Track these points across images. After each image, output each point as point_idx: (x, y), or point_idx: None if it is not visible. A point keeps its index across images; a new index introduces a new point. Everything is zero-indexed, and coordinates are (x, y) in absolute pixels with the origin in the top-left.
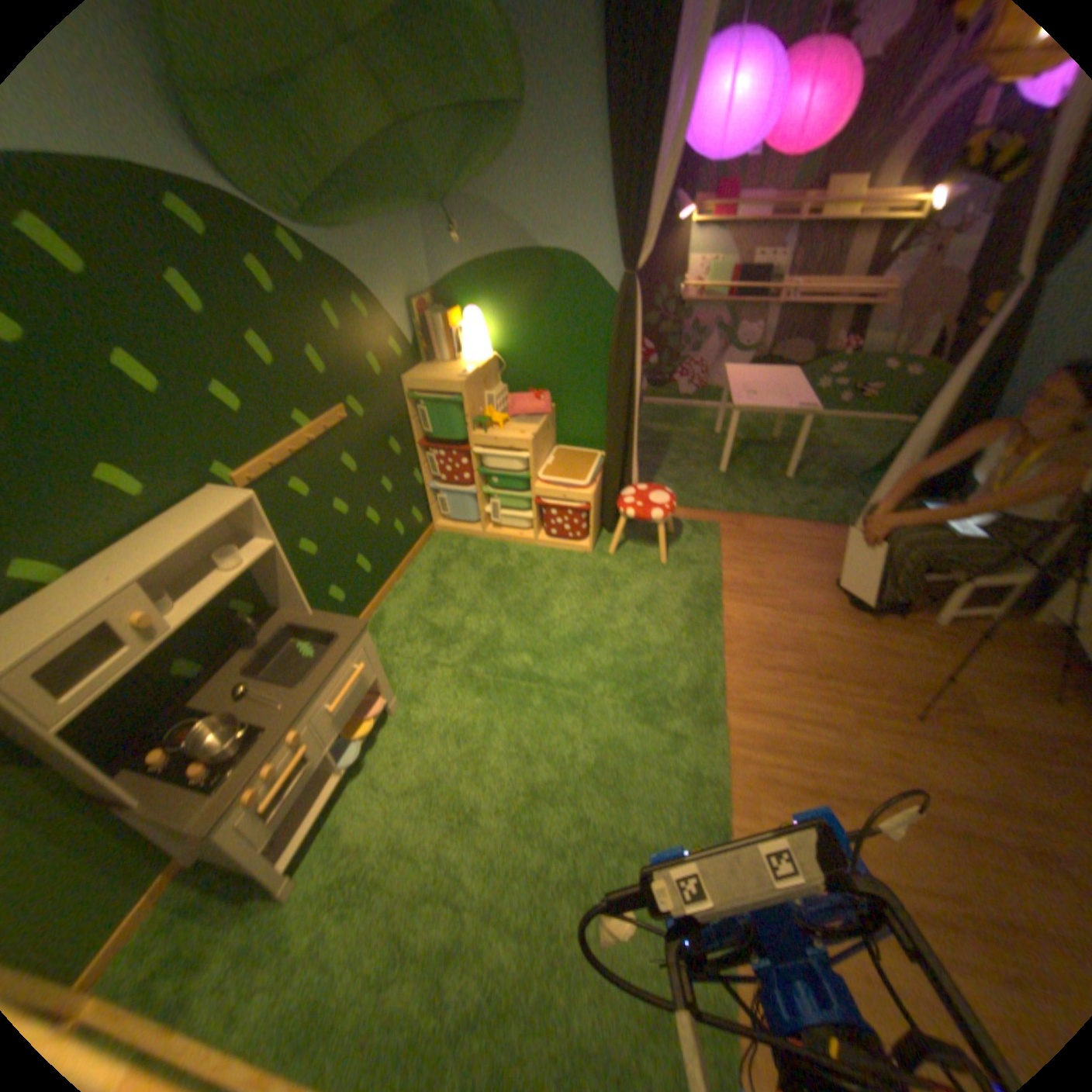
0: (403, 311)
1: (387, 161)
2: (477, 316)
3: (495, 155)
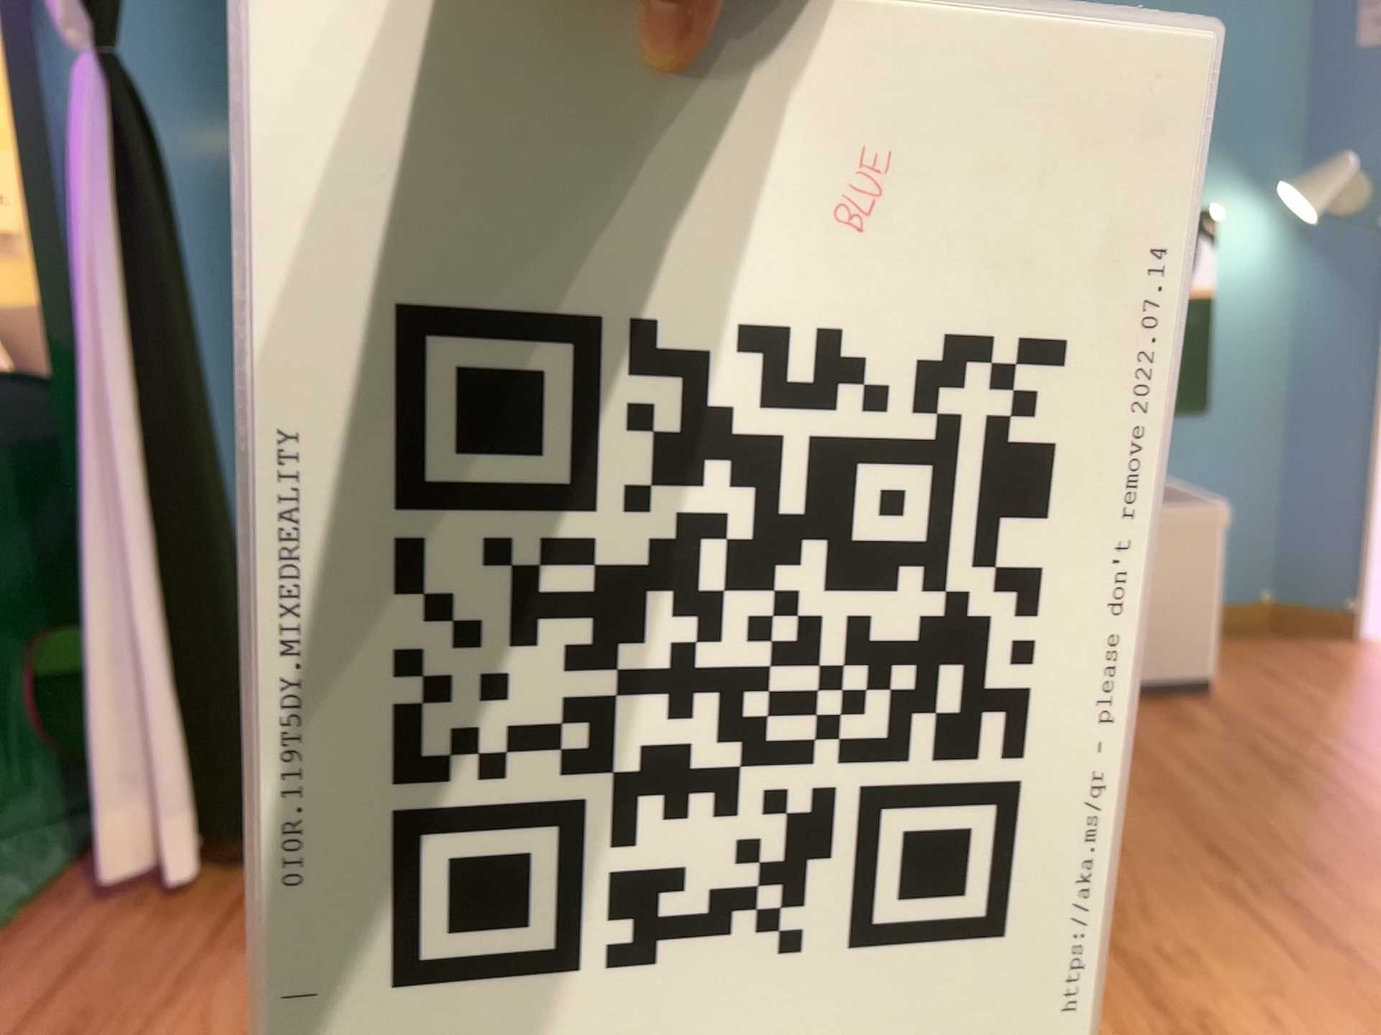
0: None
1: None
2: None
3: None
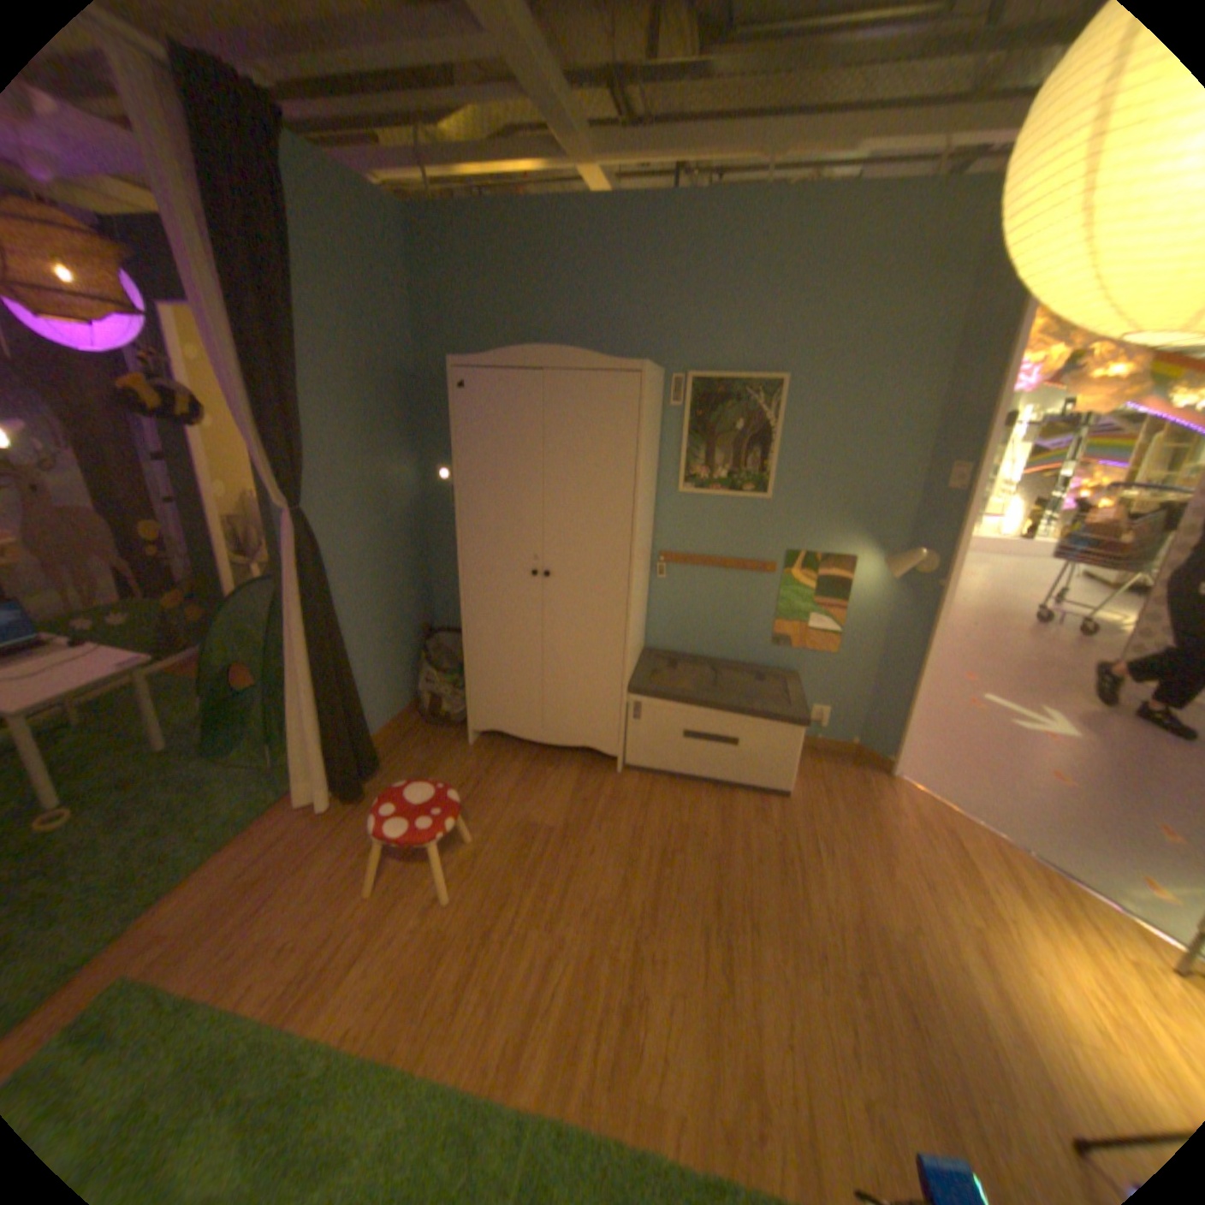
0: None
1: None
2: None
3: None
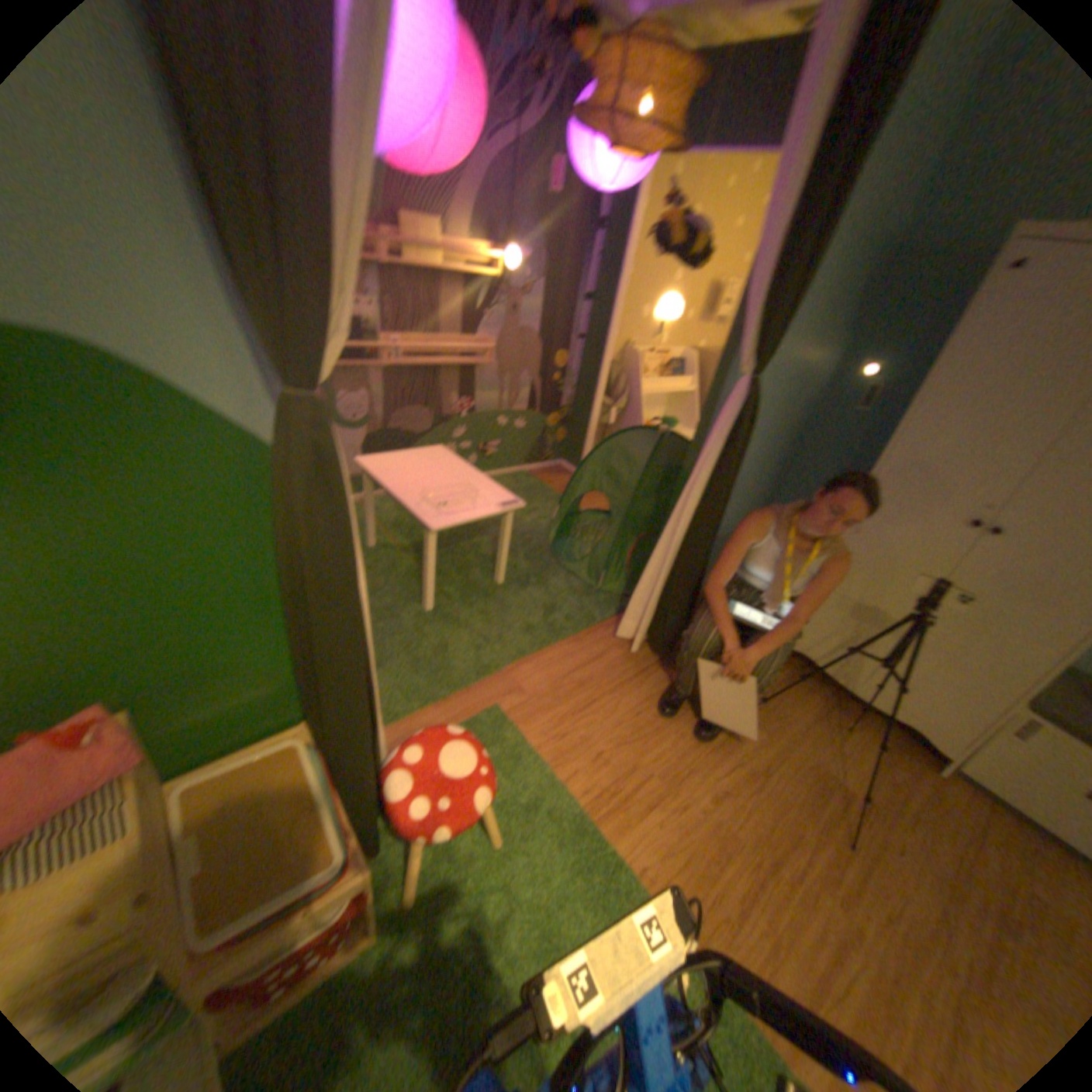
0: None
1: None
2: None
3: None
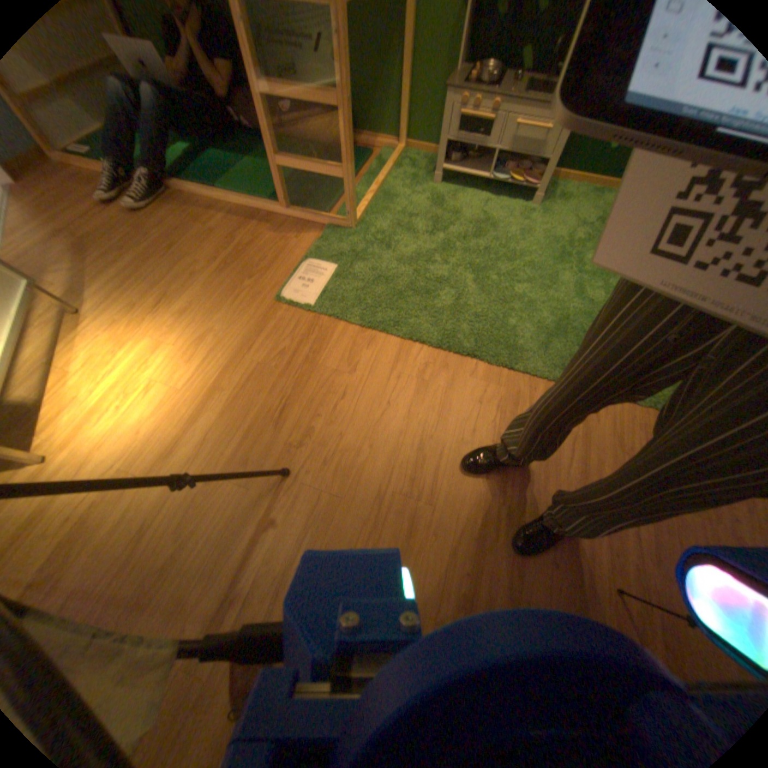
0: None
1: None
2: None
3: None
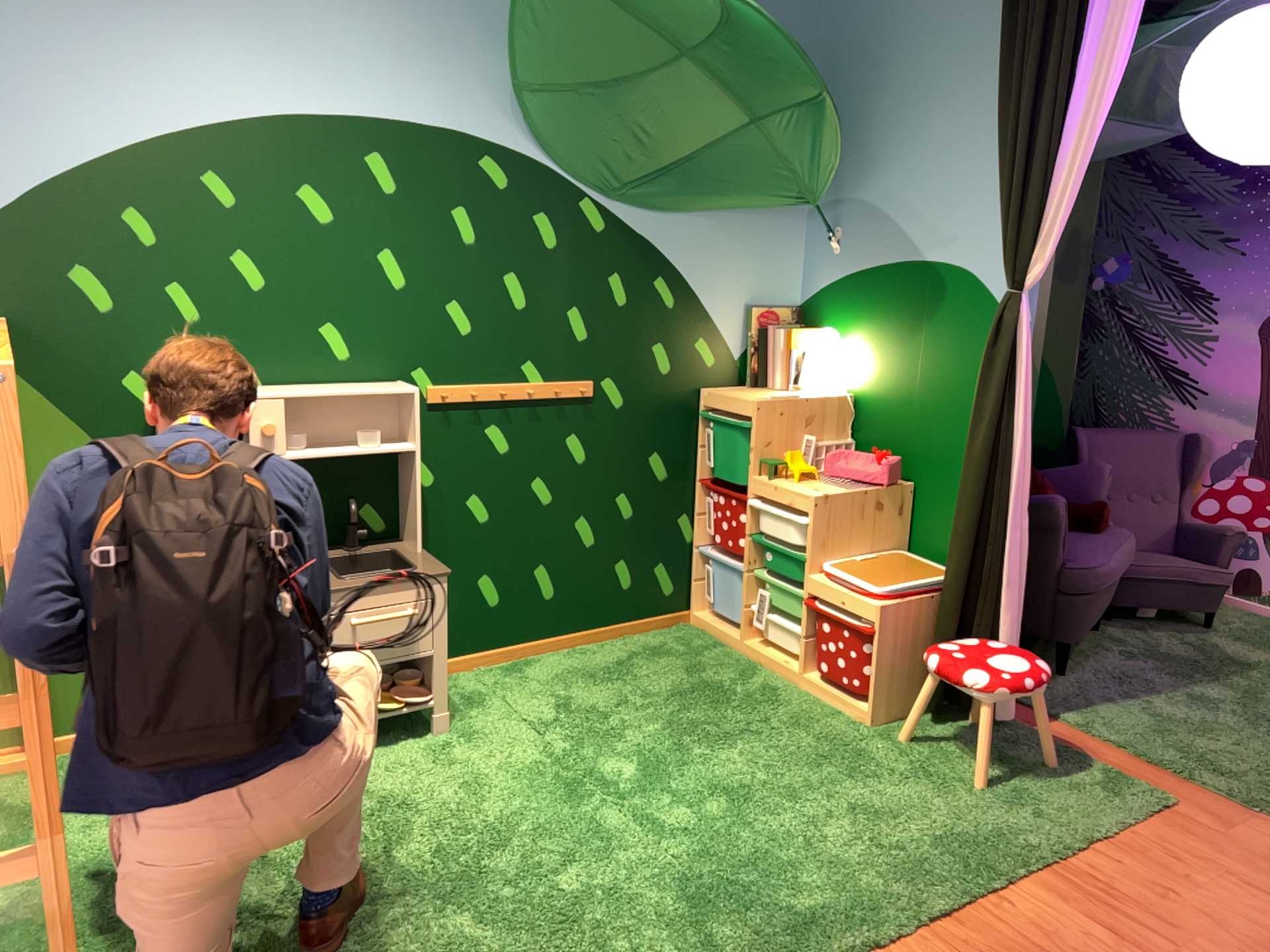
0: (734, 319)
1: (740, 162)
2: (827, 340)
3: (887, 163)
